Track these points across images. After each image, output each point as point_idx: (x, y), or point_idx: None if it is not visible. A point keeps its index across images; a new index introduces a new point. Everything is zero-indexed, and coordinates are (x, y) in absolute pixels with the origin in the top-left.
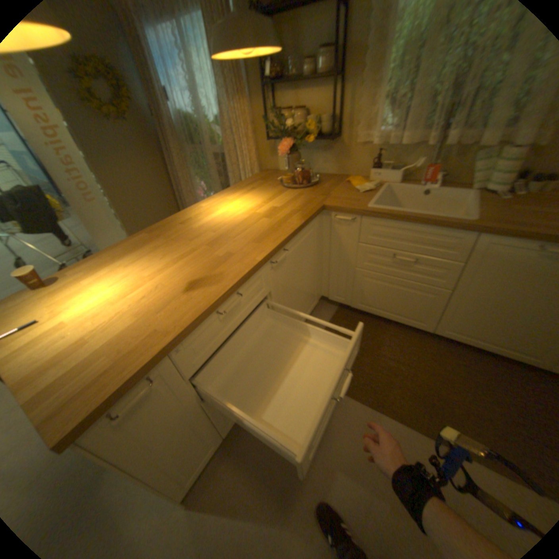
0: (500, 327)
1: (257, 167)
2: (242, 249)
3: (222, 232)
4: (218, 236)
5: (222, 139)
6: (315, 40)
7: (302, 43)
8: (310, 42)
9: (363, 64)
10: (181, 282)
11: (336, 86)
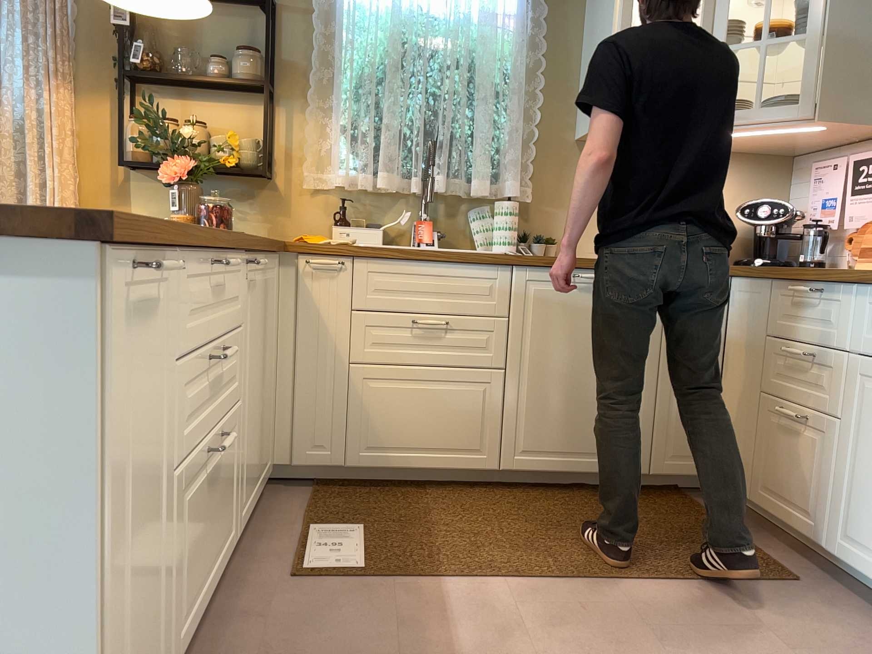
0: (577, 416)
1: None
2: None
3: None
4: None
5: None
6: (227, 44)
7: (204, 43)
8: (219, 44)
9: (305, 87)
10: None
11: (264, 106)
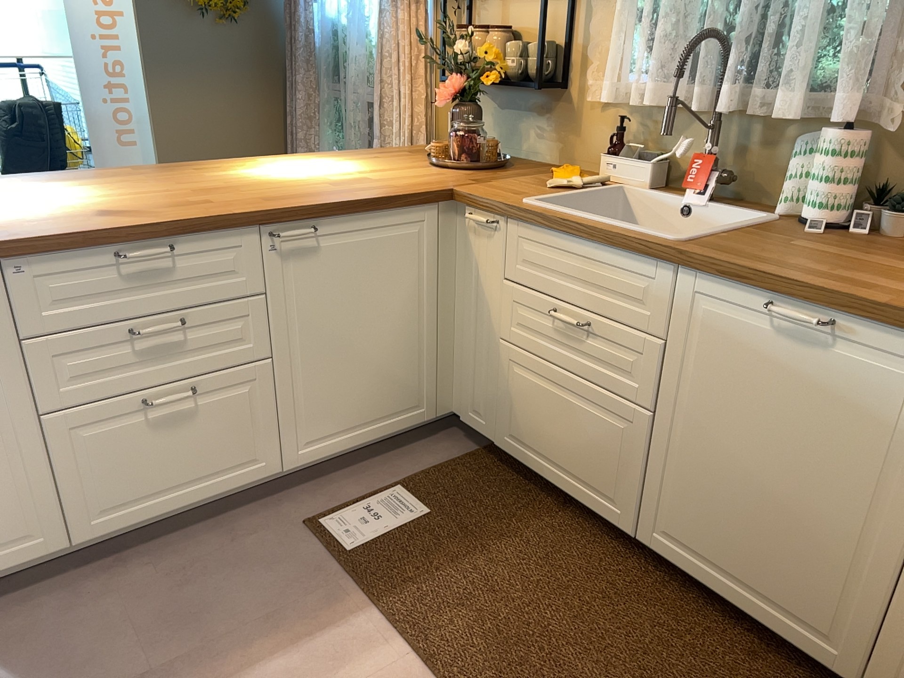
0: (743, 526)
1: (425, 135)
2: (234, 201)
3: (238, 185)
4: (224, 187)
5: (376, 74)
6: None
7: None
8: None
9: None
10: (102, 209)
11: None
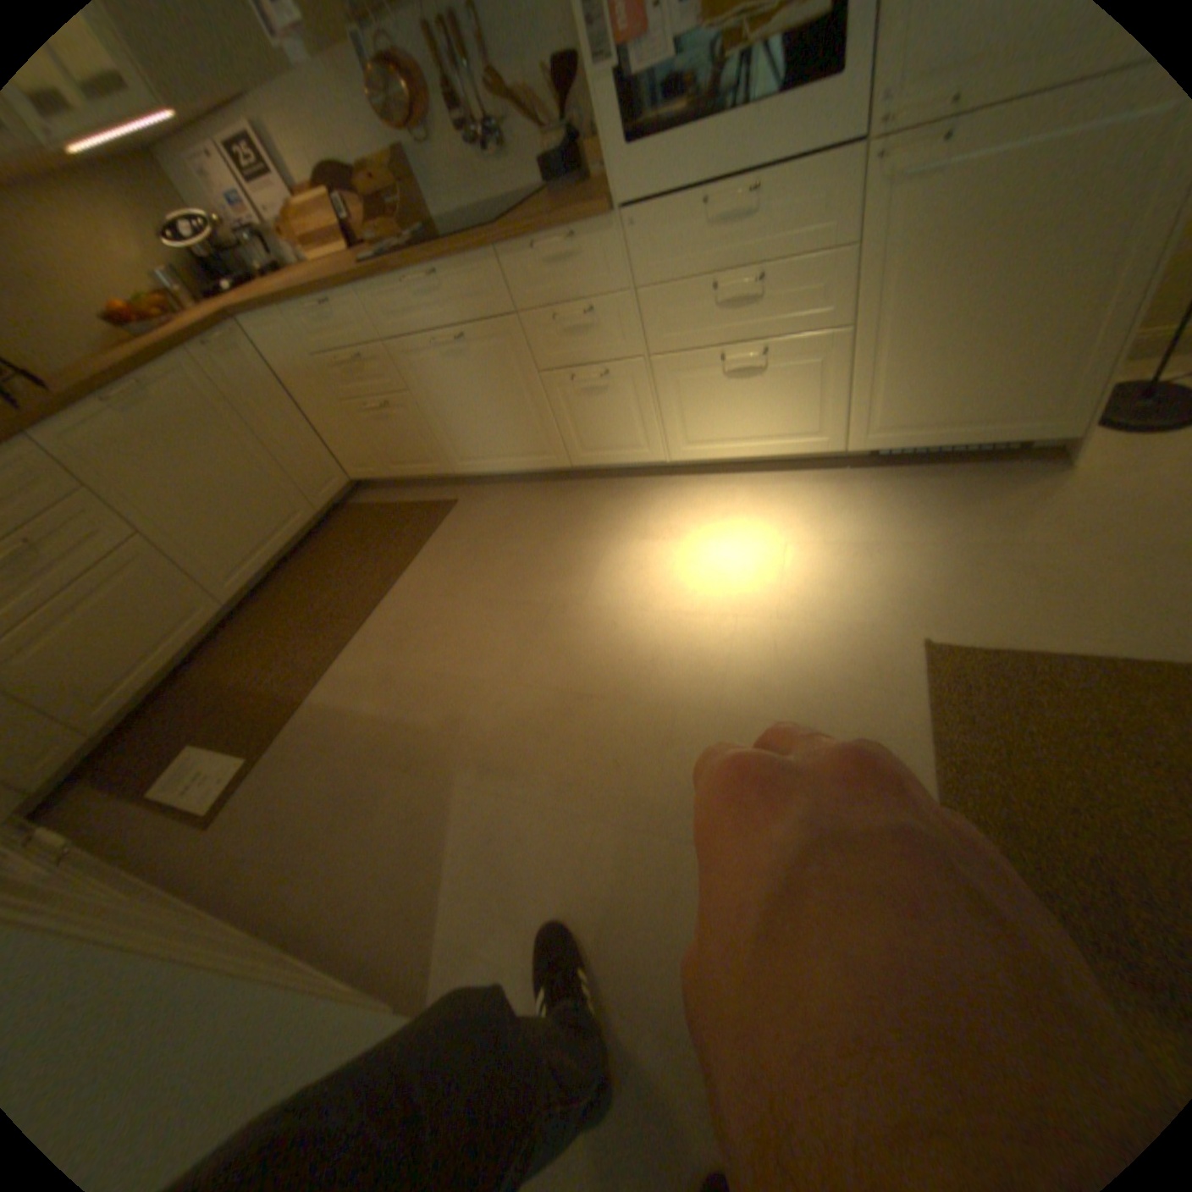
0: (233, 518)
1: None
2: None
3: None
4: None
5: None
6: None
7: None
8: None
9: None
10: None
11: None
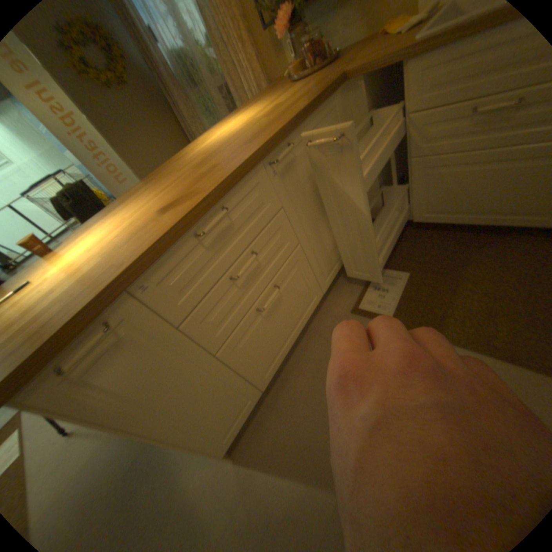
0: None
1: (264, 79)
2: (230, 155)
3: (213, 150)
4: (208, 156)
5: (218, 58)
6: None
7: None
8: None
9: None
10: (157, 210)
11: None
